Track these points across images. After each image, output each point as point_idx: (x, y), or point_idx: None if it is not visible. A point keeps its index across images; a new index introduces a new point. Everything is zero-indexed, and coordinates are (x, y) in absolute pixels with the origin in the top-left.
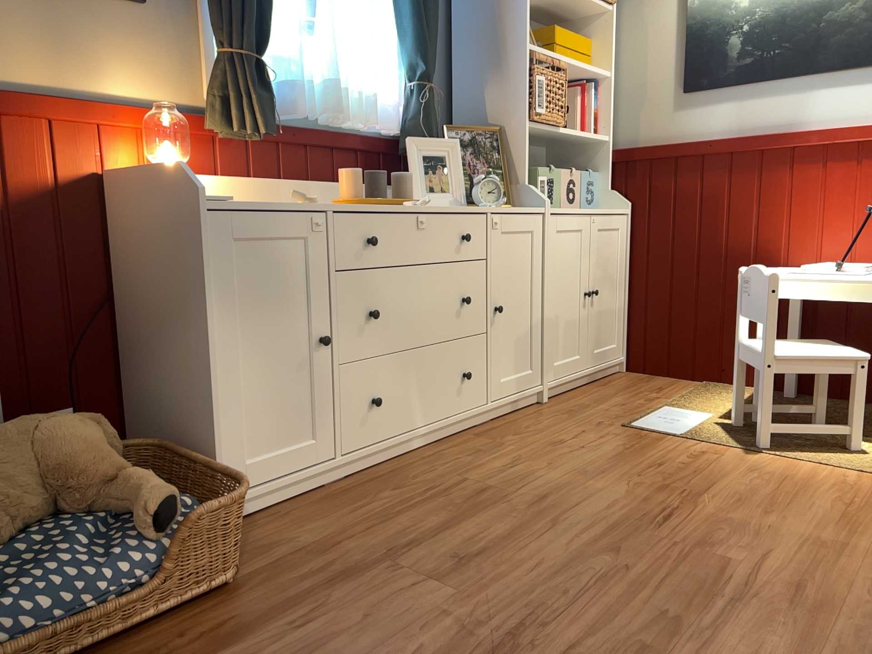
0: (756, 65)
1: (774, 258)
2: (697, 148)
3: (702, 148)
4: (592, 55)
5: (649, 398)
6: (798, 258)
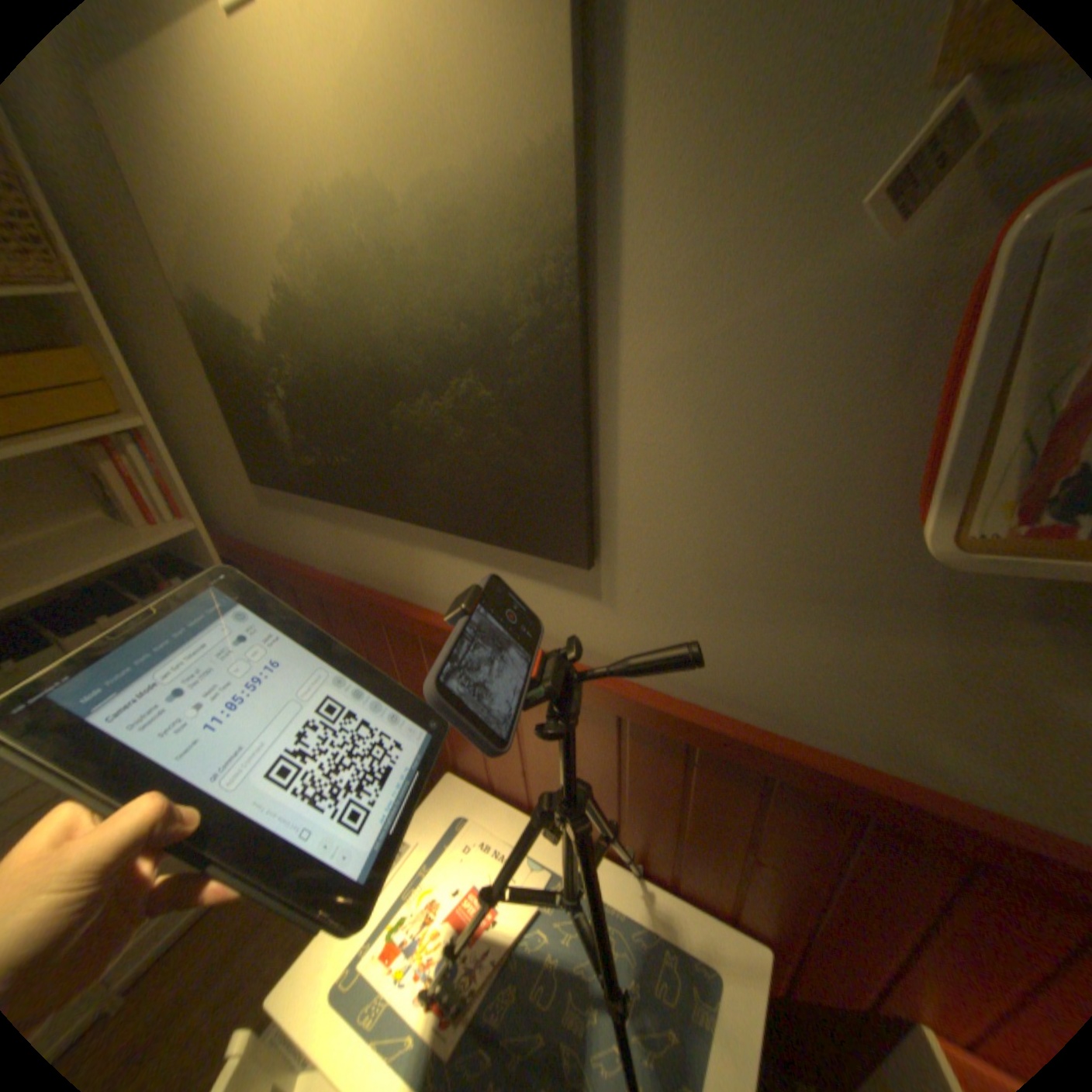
0: (328, 474)
1: (444, 758)
2: (303, 584)
3: (308, 587)
4: (107, 379)
5: (296, 941)
6: (470, 771)
